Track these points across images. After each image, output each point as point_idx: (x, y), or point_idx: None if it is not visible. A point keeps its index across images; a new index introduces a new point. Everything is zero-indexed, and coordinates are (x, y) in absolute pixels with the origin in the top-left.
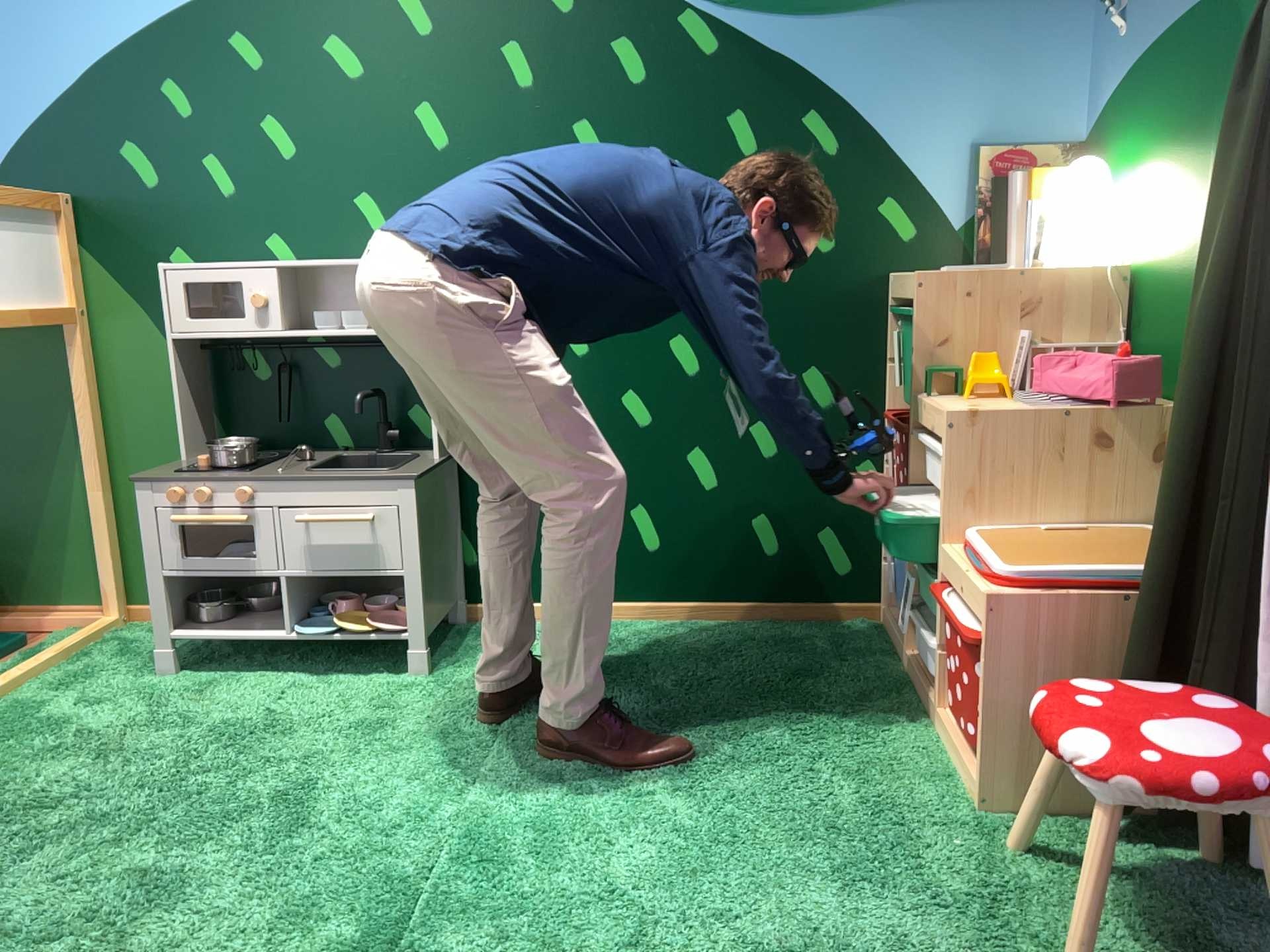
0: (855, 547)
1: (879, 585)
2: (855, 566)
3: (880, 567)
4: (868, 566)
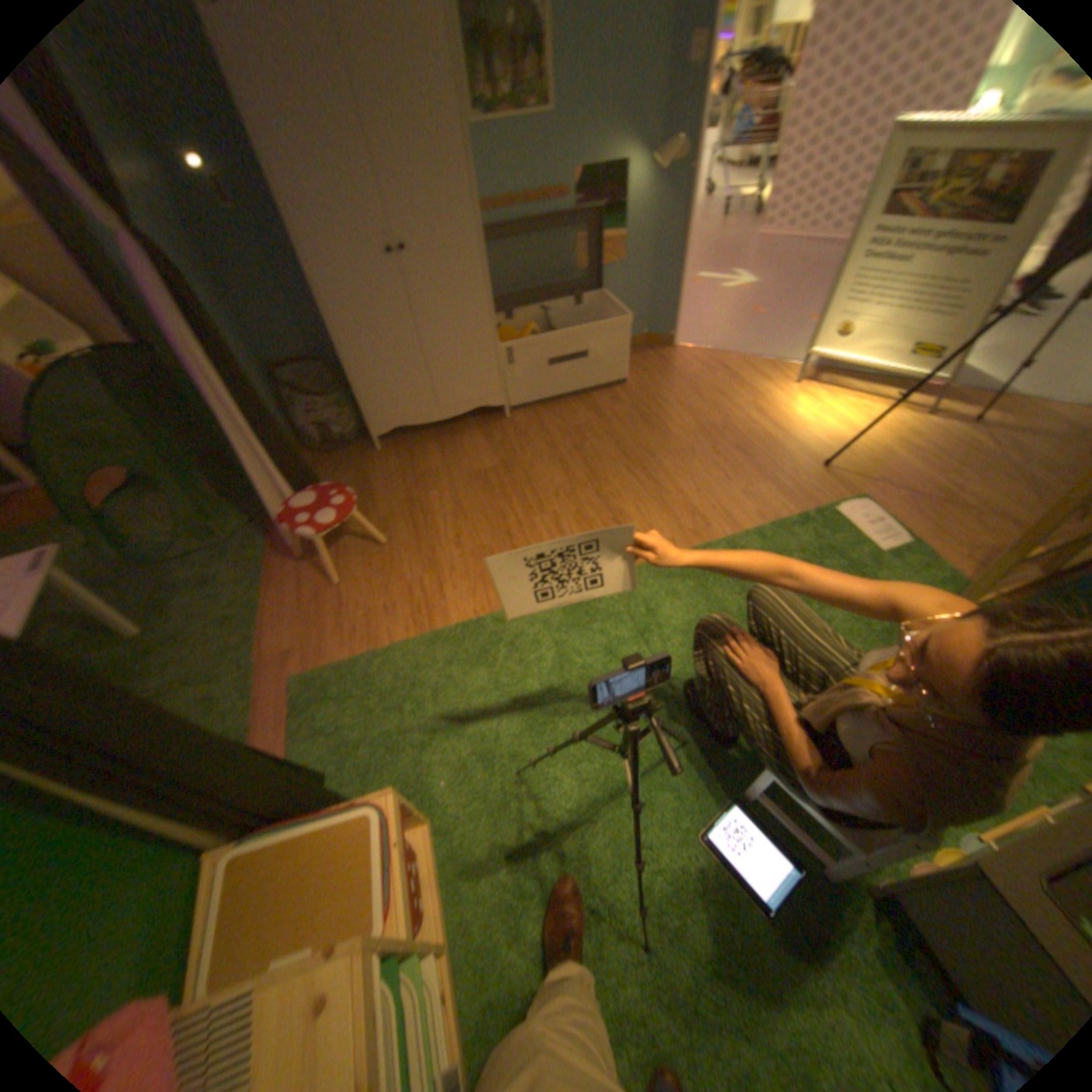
0: None
1: None
2: None
3: None
4: None
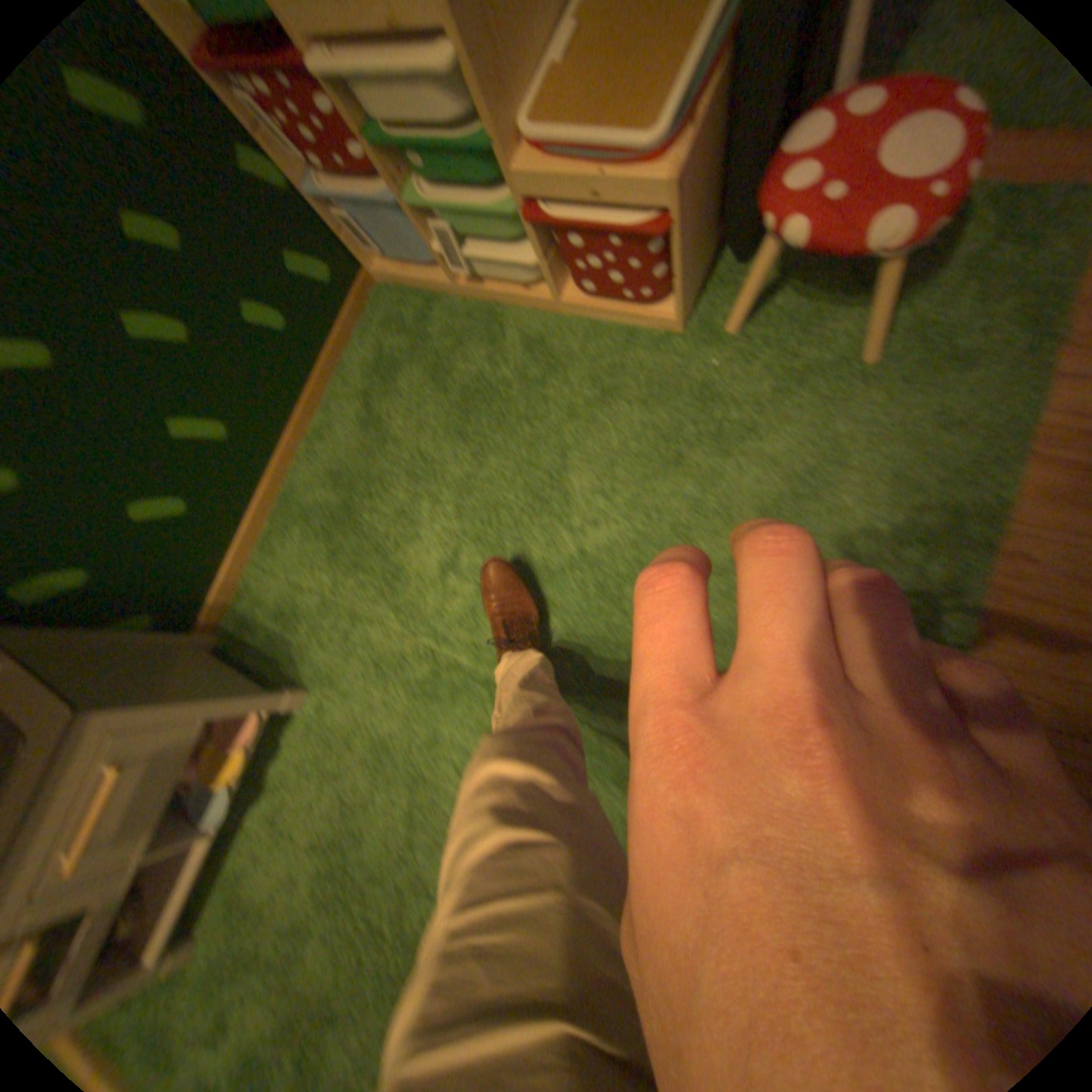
0: (314, 240)
1: (352, 250)
2: (327, 255)
3: (339, 235)
4: (333, 244)
